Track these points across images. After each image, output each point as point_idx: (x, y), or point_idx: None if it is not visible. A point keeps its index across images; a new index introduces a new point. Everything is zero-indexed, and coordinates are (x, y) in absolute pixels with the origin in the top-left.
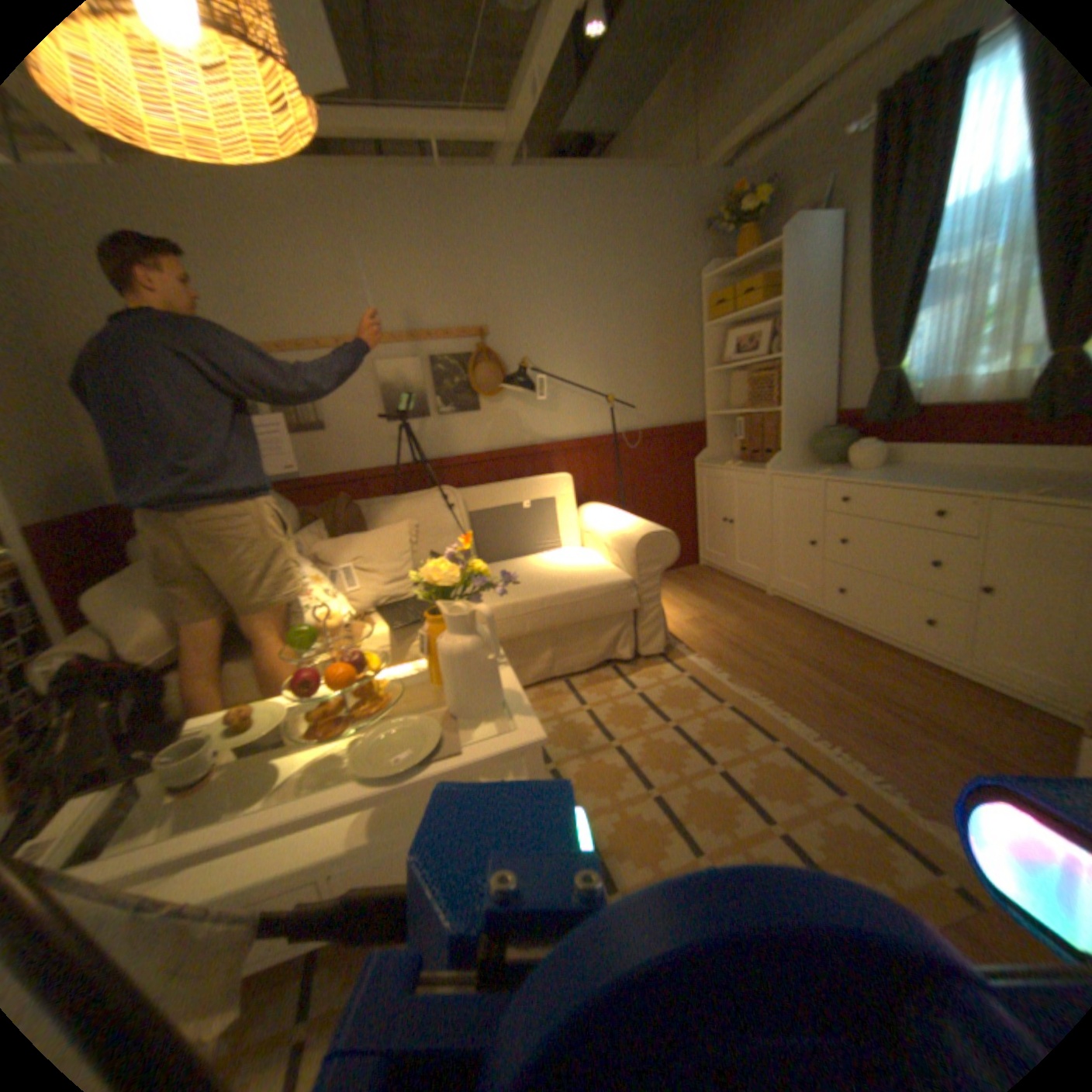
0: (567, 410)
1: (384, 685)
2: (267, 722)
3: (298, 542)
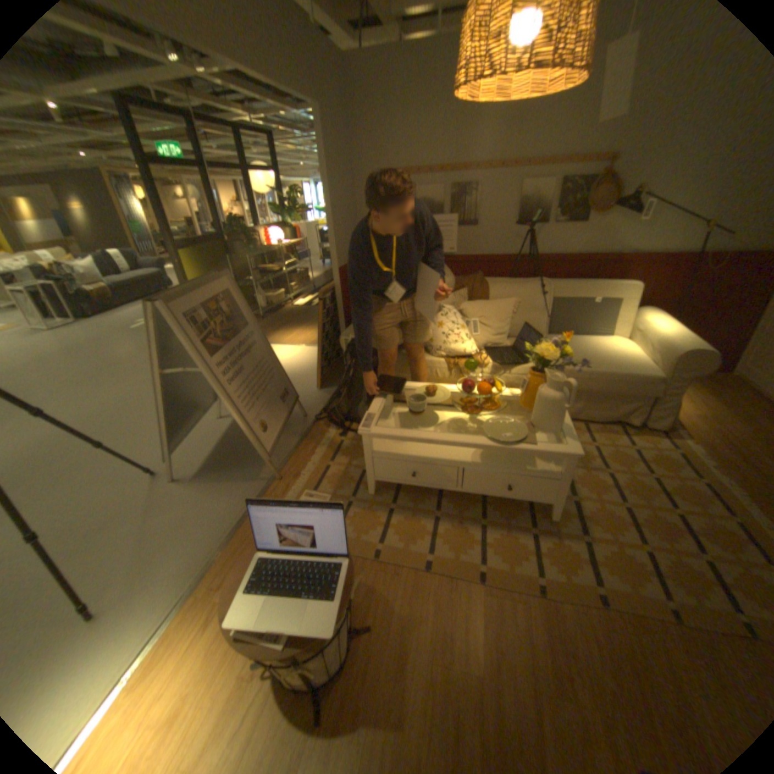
0: (663, 228)
1: (497, 397)
2: (442, 396)
3: (452, 300)
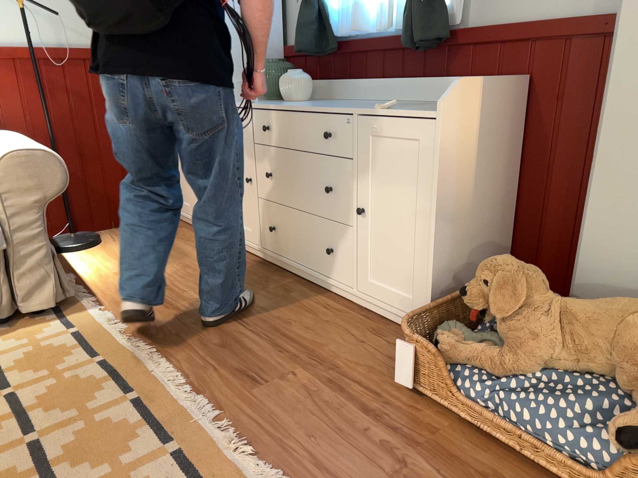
0: None
1: None
2: None
3: None
